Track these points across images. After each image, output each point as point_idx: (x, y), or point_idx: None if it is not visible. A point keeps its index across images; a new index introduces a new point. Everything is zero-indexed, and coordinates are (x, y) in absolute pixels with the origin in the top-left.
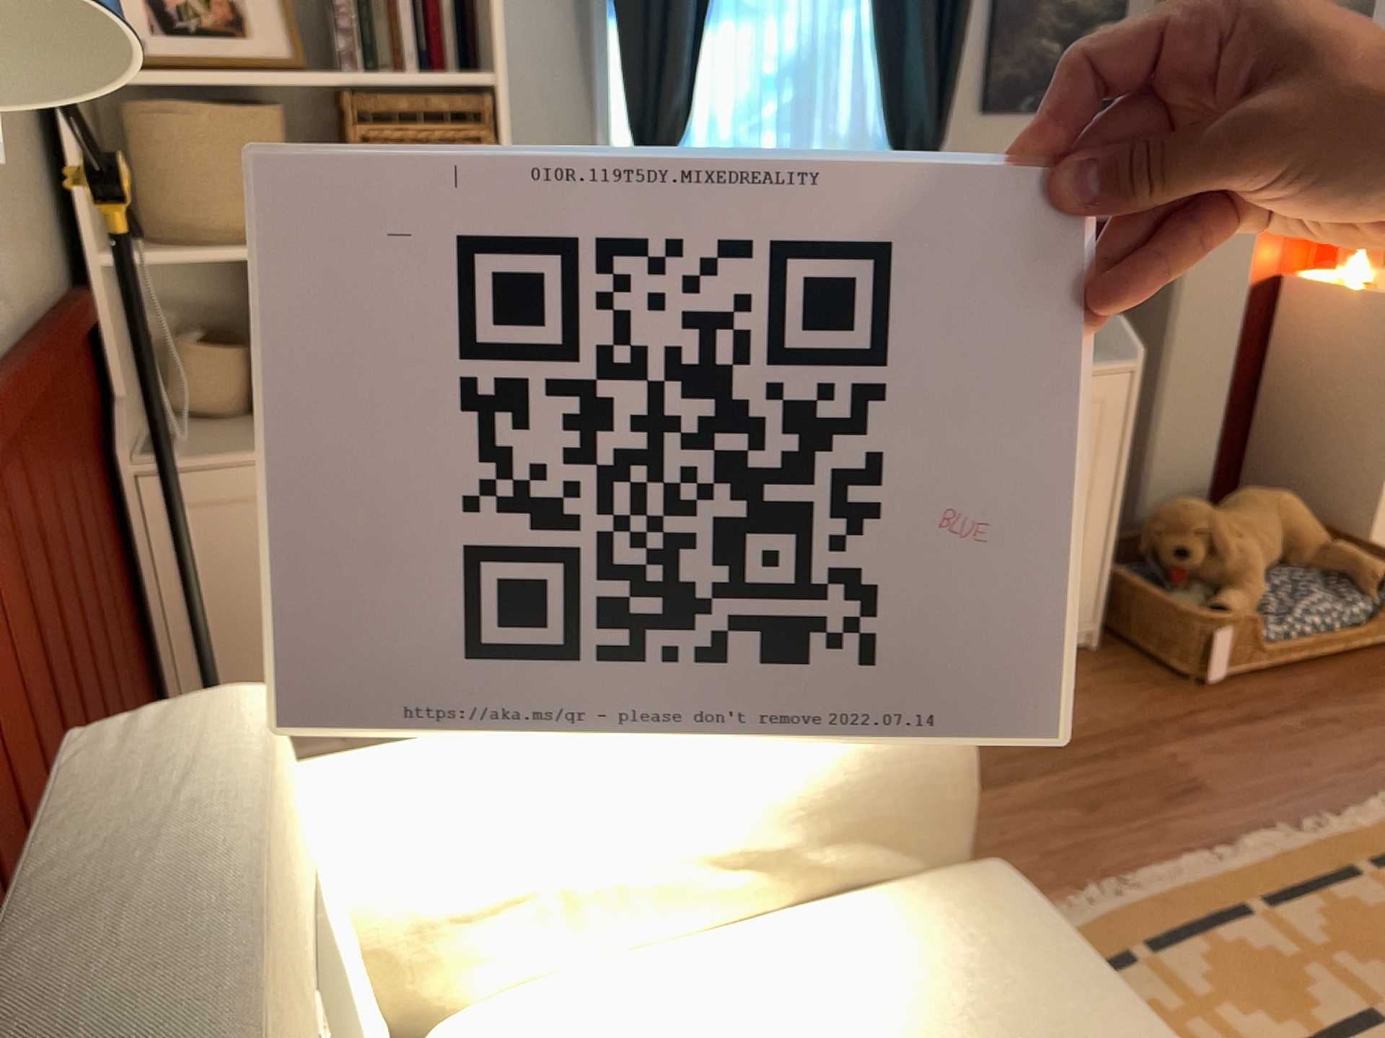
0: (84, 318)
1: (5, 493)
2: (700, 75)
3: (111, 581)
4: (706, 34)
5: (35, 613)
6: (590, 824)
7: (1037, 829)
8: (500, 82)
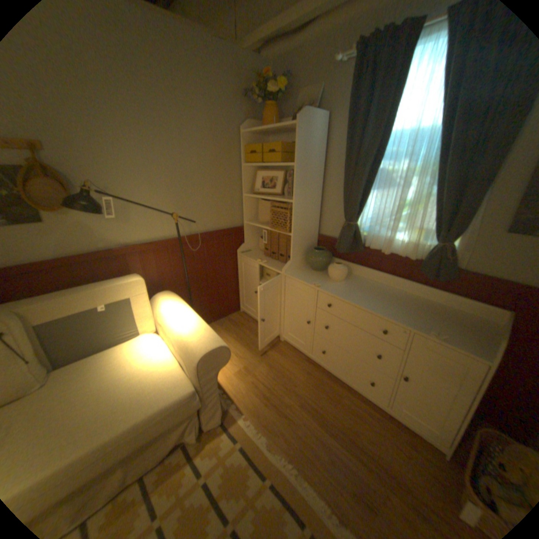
0: (236, 230)
1: (186, 250)
2: (367, 203)
3: (228, 268)
4: (371, 192)
5: (187, 265)
6: (168, 324)
7: (313, 447)
8: (298, 201)
